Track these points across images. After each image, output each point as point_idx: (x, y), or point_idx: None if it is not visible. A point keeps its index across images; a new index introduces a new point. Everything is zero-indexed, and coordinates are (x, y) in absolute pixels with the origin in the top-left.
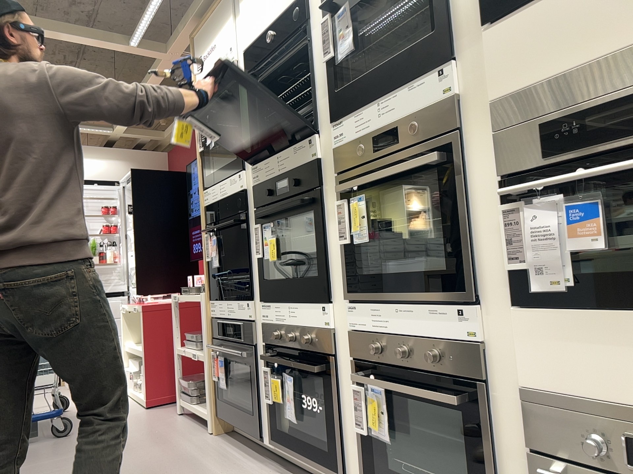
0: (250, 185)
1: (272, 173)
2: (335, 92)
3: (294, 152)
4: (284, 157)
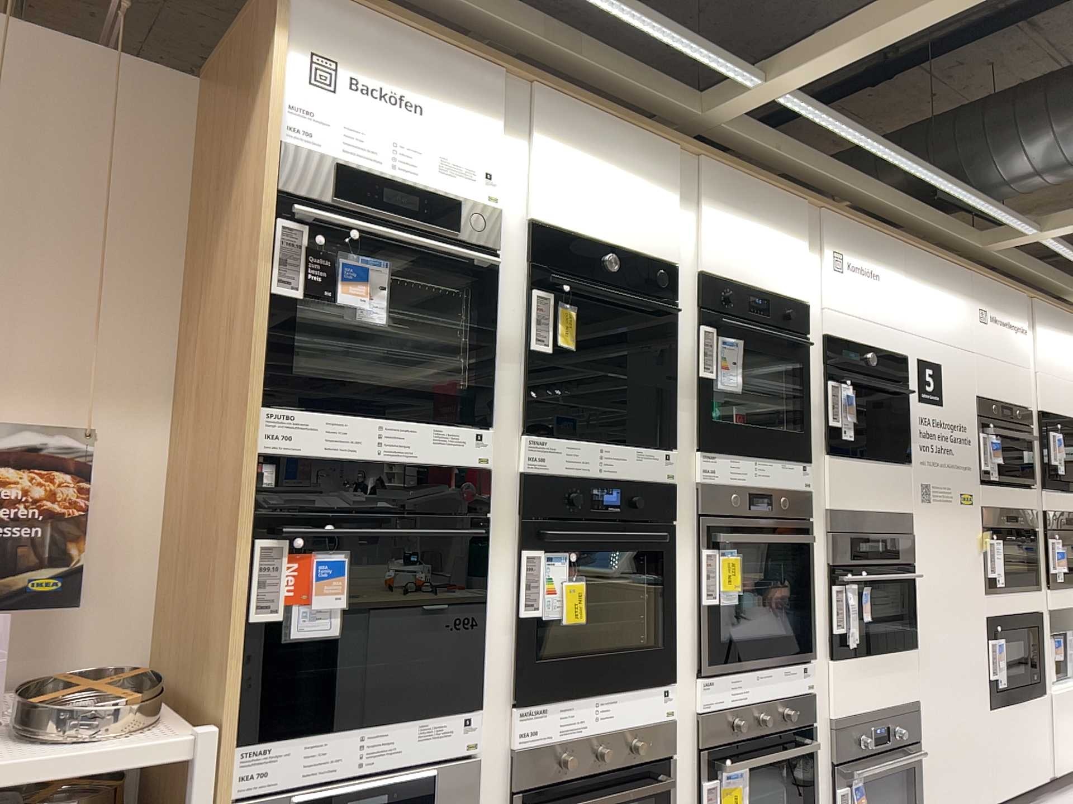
0: (507, 464)
1: (585, 469)
2: (701, 418)
3: (636, 456)
4: (614, 455)
